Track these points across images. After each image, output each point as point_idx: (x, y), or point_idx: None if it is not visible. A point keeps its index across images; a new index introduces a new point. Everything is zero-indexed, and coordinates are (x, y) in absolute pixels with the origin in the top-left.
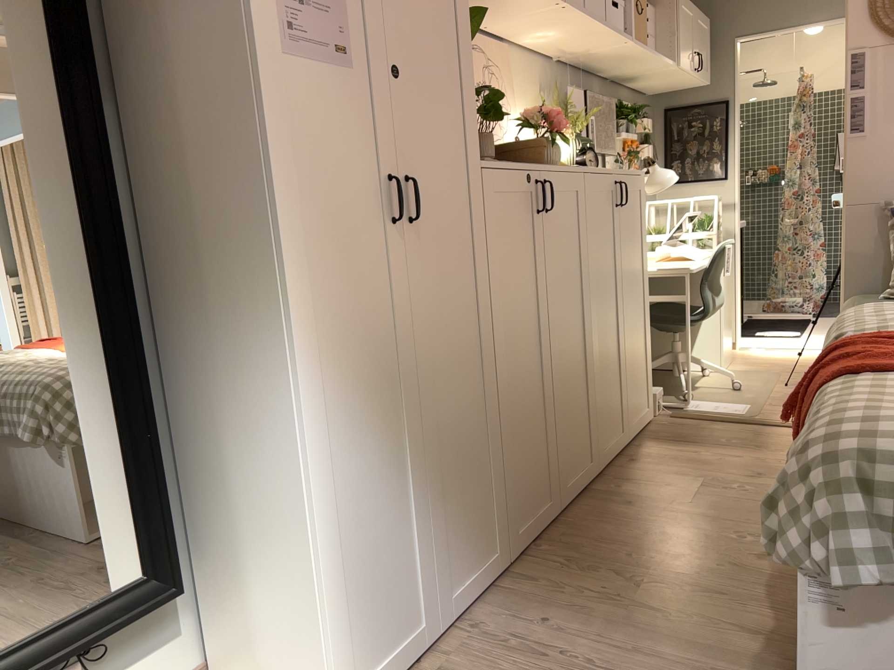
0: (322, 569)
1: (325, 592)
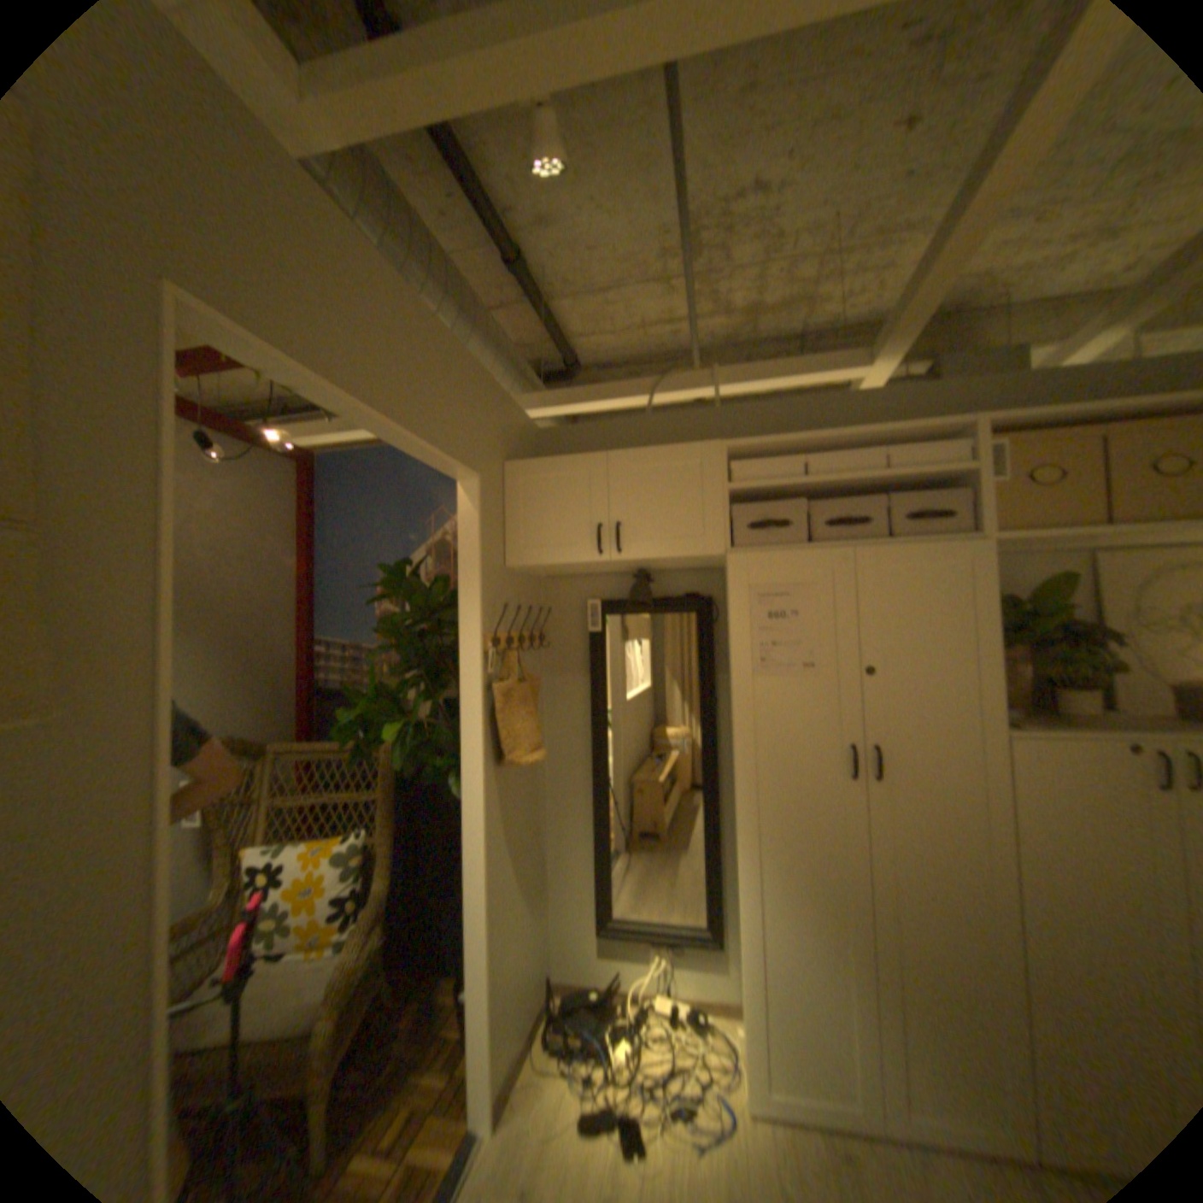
0: (751, 990)
1: (752, 1007)
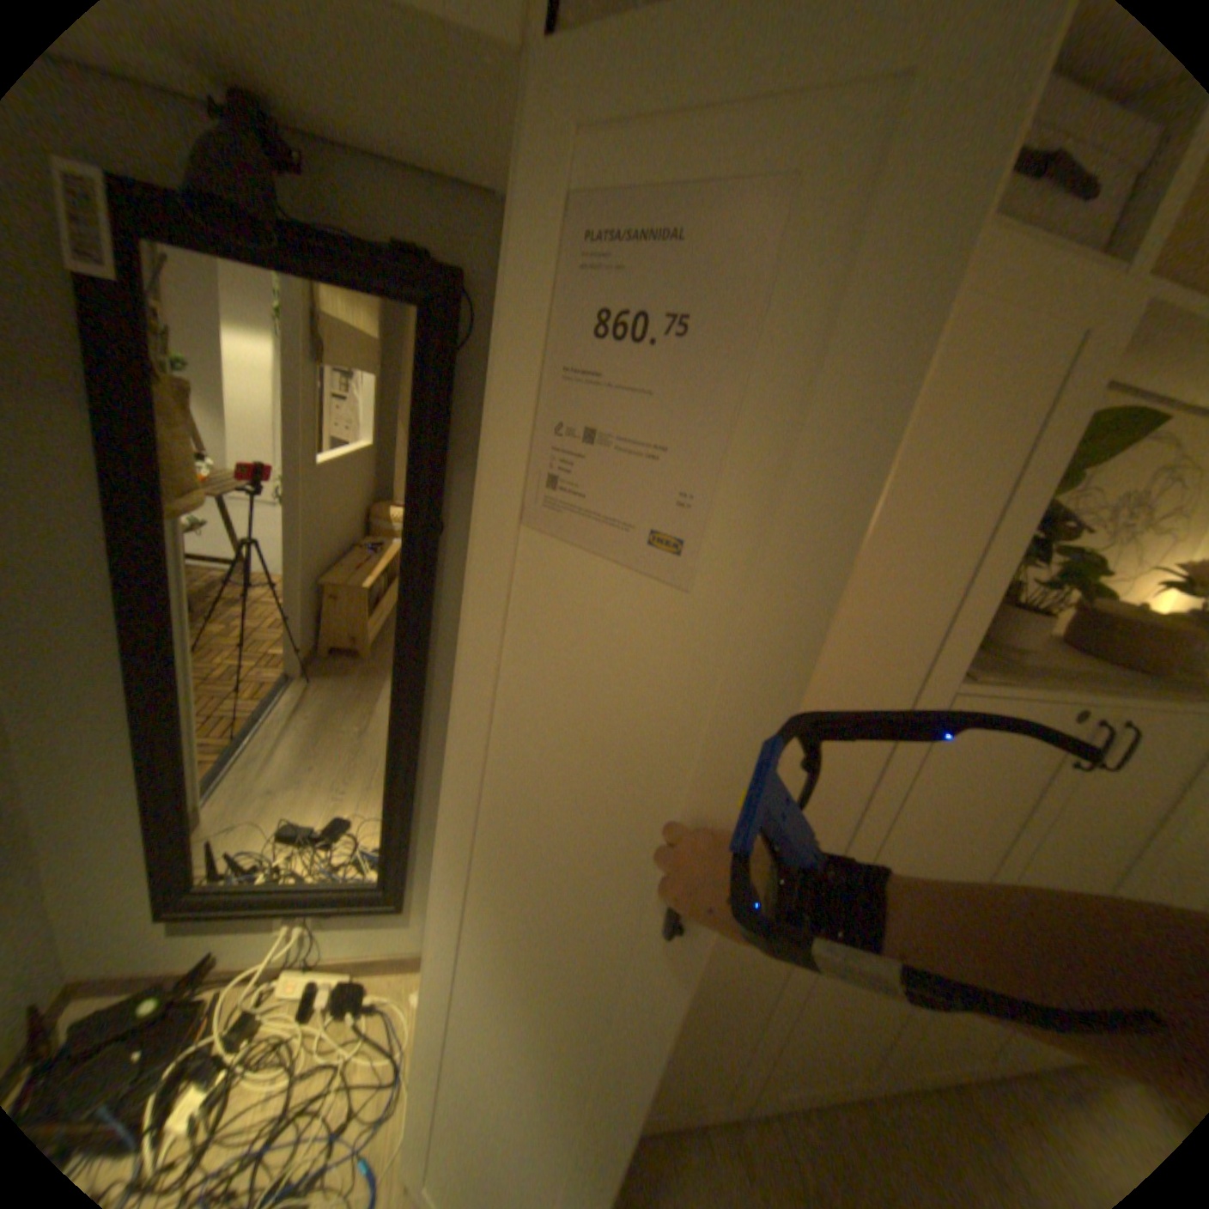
0: (428, 1057)
1: (426, 1074)
